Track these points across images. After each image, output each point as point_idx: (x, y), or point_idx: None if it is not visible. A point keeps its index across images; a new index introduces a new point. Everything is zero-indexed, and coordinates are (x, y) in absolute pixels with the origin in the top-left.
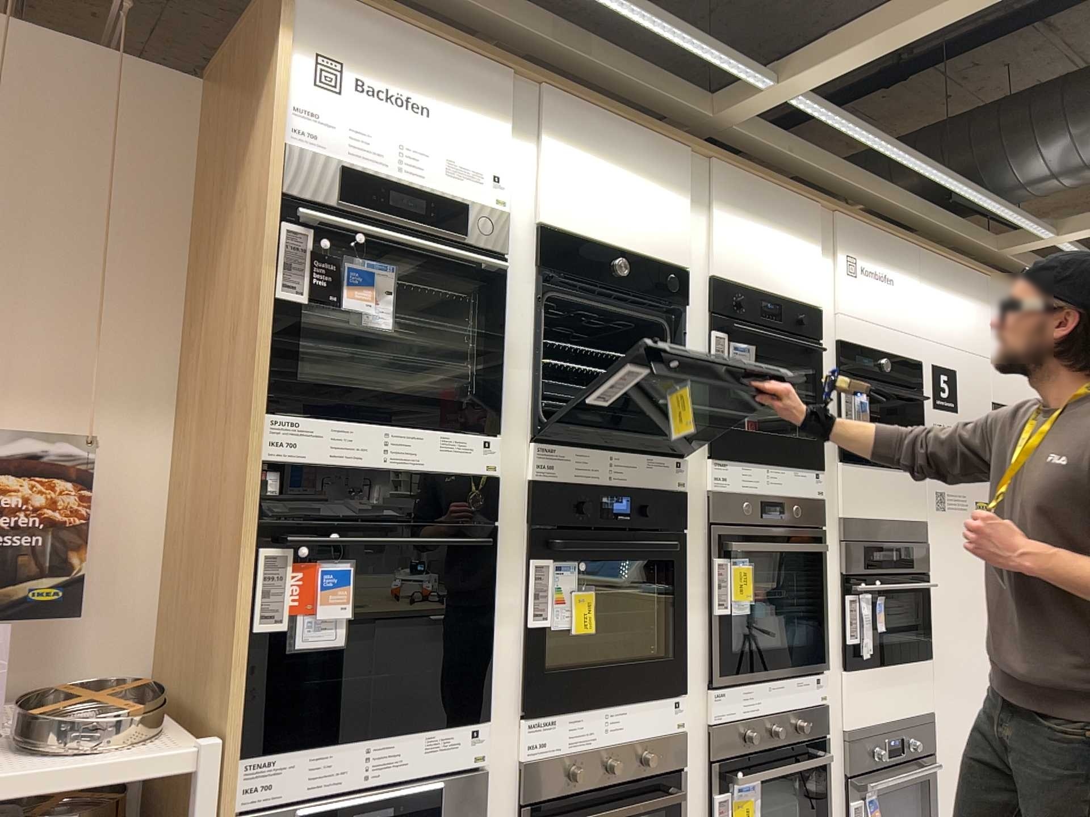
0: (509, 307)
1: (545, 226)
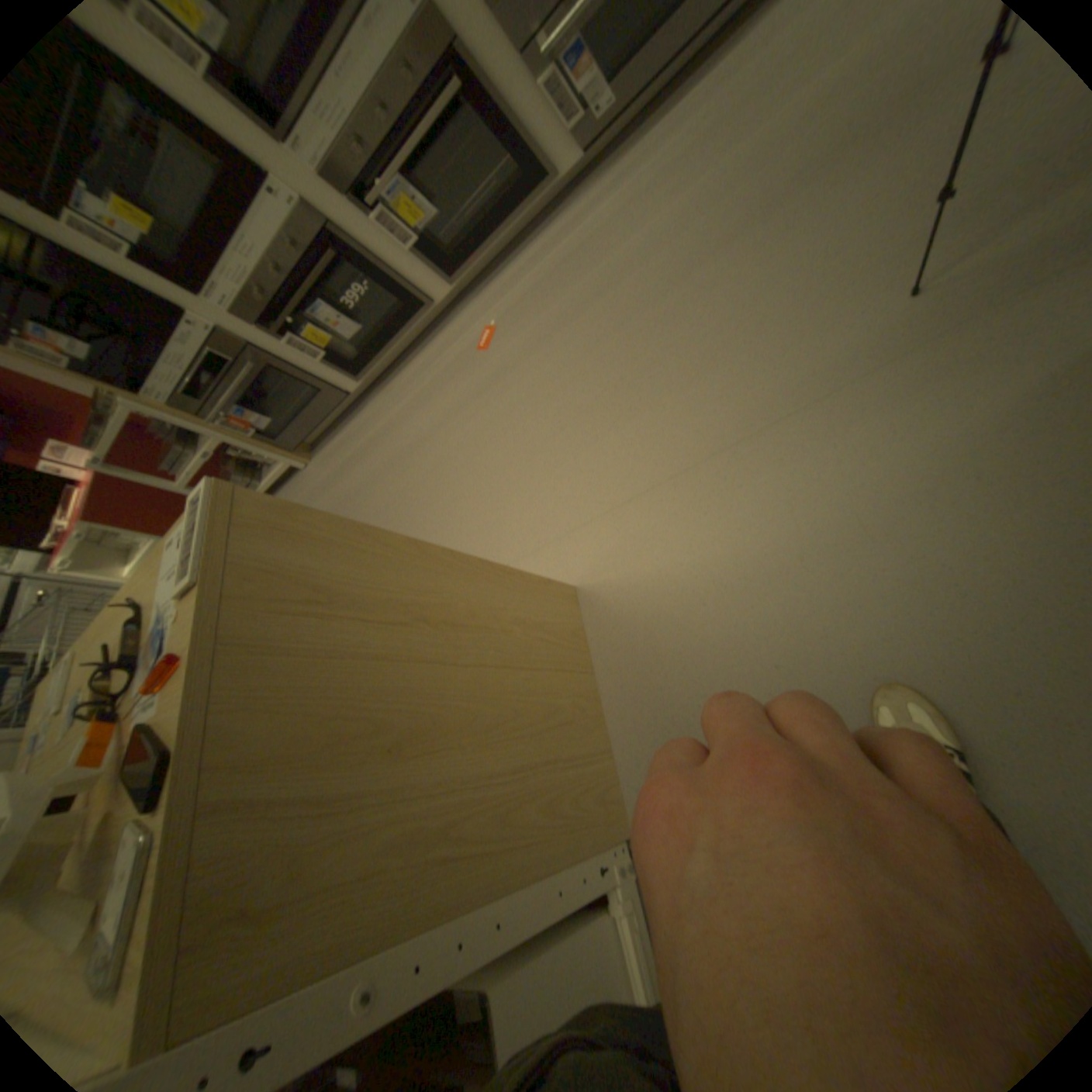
0: None
1: None
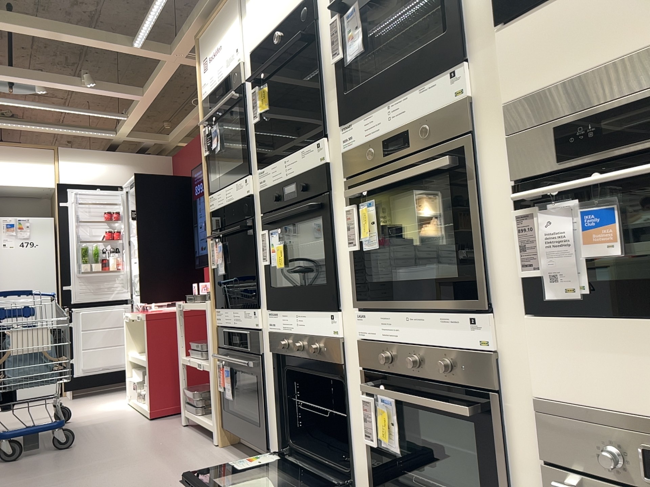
0: (246, 106)
1: (249, 50)
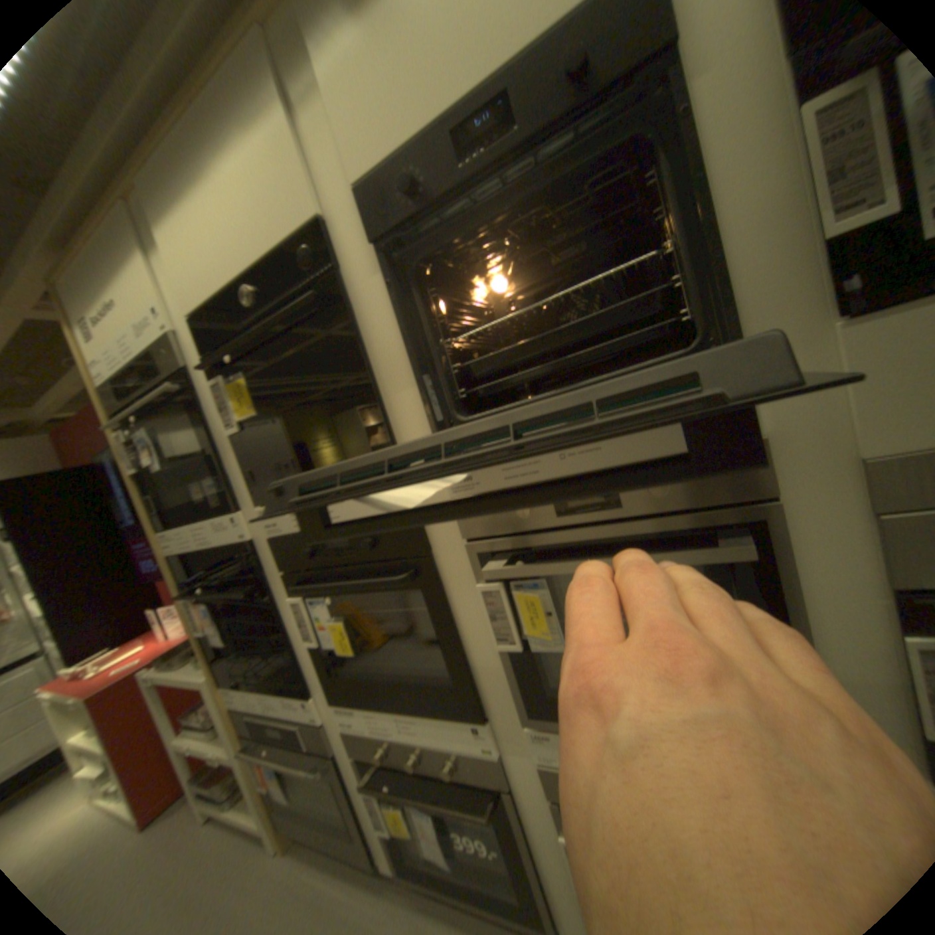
0: (205, 403)
1: (187, 309)
